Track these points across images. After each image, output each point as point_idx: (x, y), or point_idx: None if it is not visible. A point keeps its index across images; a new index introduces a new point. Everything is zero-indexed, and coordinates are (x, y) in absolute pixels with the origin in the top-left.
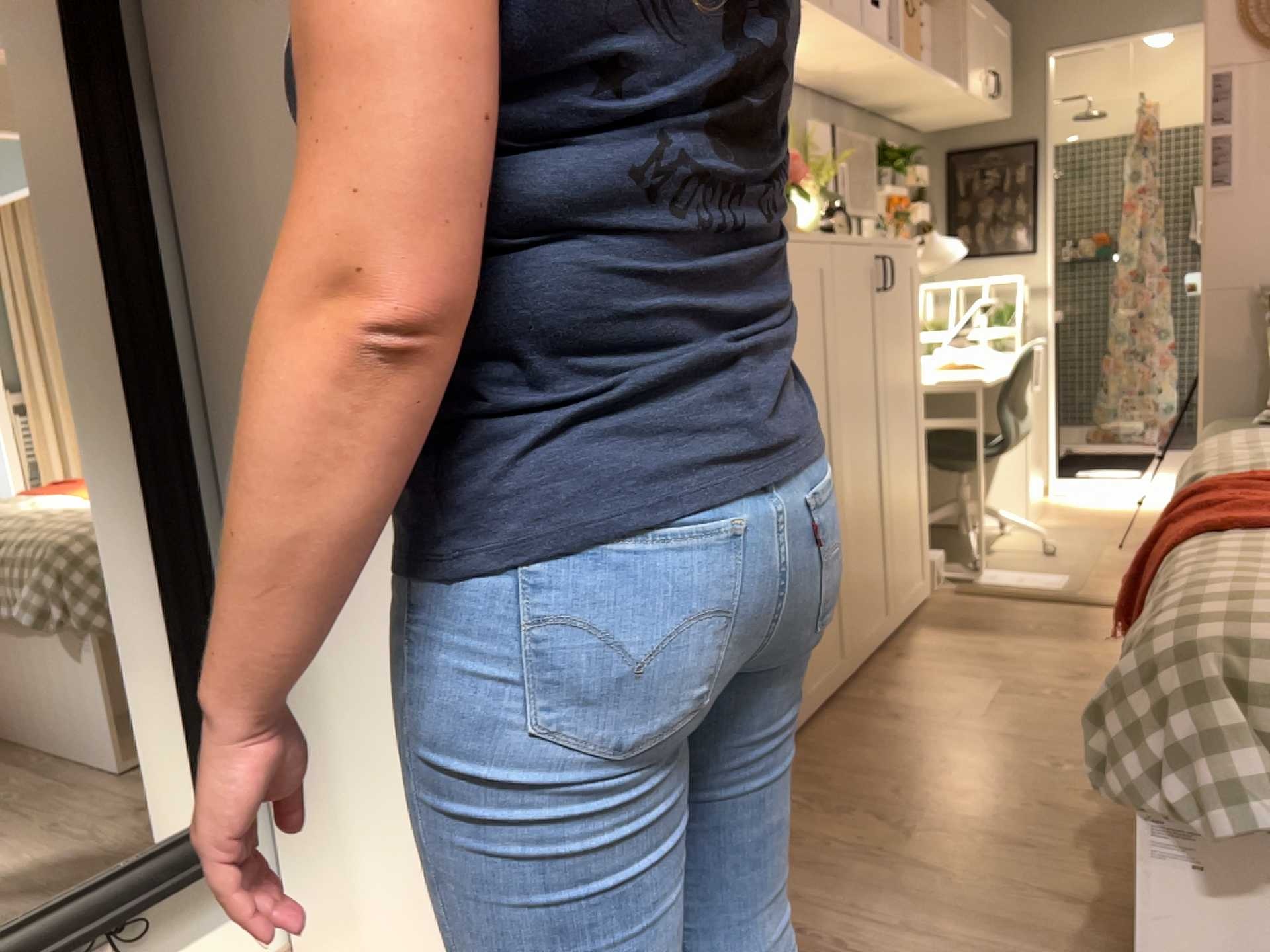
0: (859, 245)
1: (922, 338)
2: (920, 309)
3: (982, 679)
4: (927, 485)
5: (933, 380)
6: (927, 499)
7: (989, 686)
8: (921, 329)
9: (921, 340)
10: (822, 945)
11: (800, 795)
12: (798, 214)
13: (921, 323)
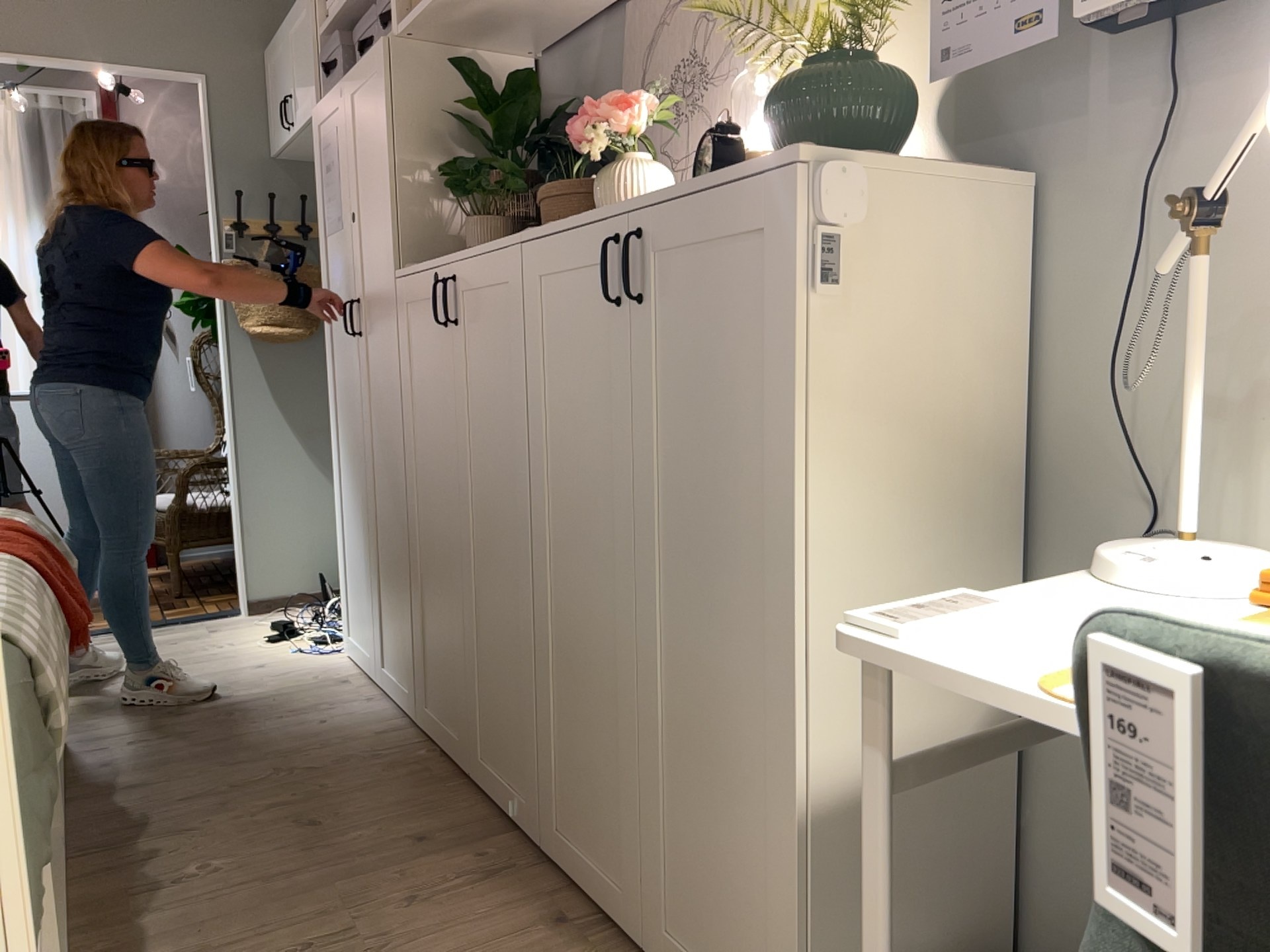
0: (570, 232)
1: (800, 430)
2: (796, 344)
3: (401, 949)
4: (793, 830)
5: (1036, 618)
6: (793, 867)
7: (379, 942)
8: (795, 401)
9: (795, 434)
10: (265, 723)
11: (390, 759)
12: (615, 185)
13: (795, 384)
